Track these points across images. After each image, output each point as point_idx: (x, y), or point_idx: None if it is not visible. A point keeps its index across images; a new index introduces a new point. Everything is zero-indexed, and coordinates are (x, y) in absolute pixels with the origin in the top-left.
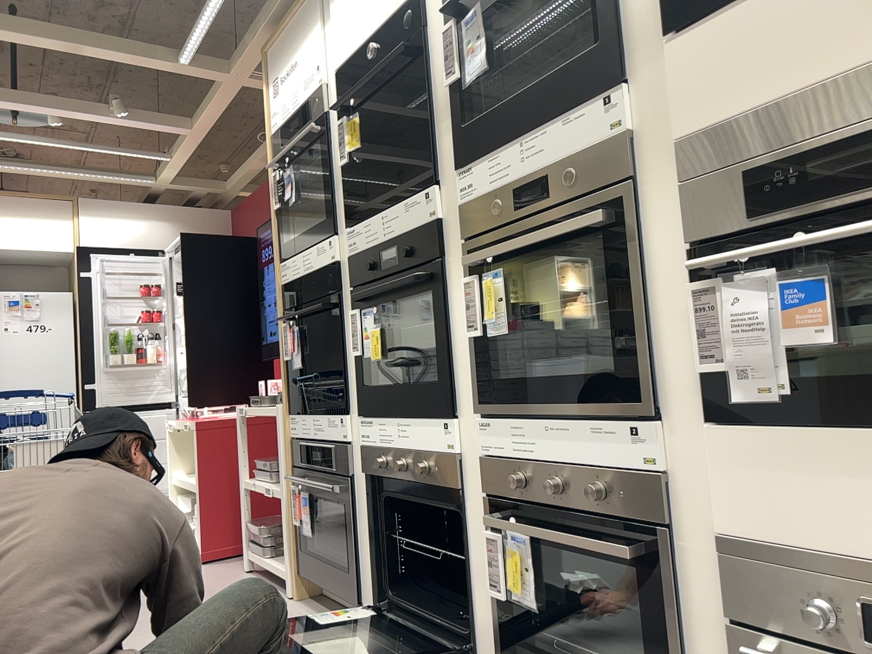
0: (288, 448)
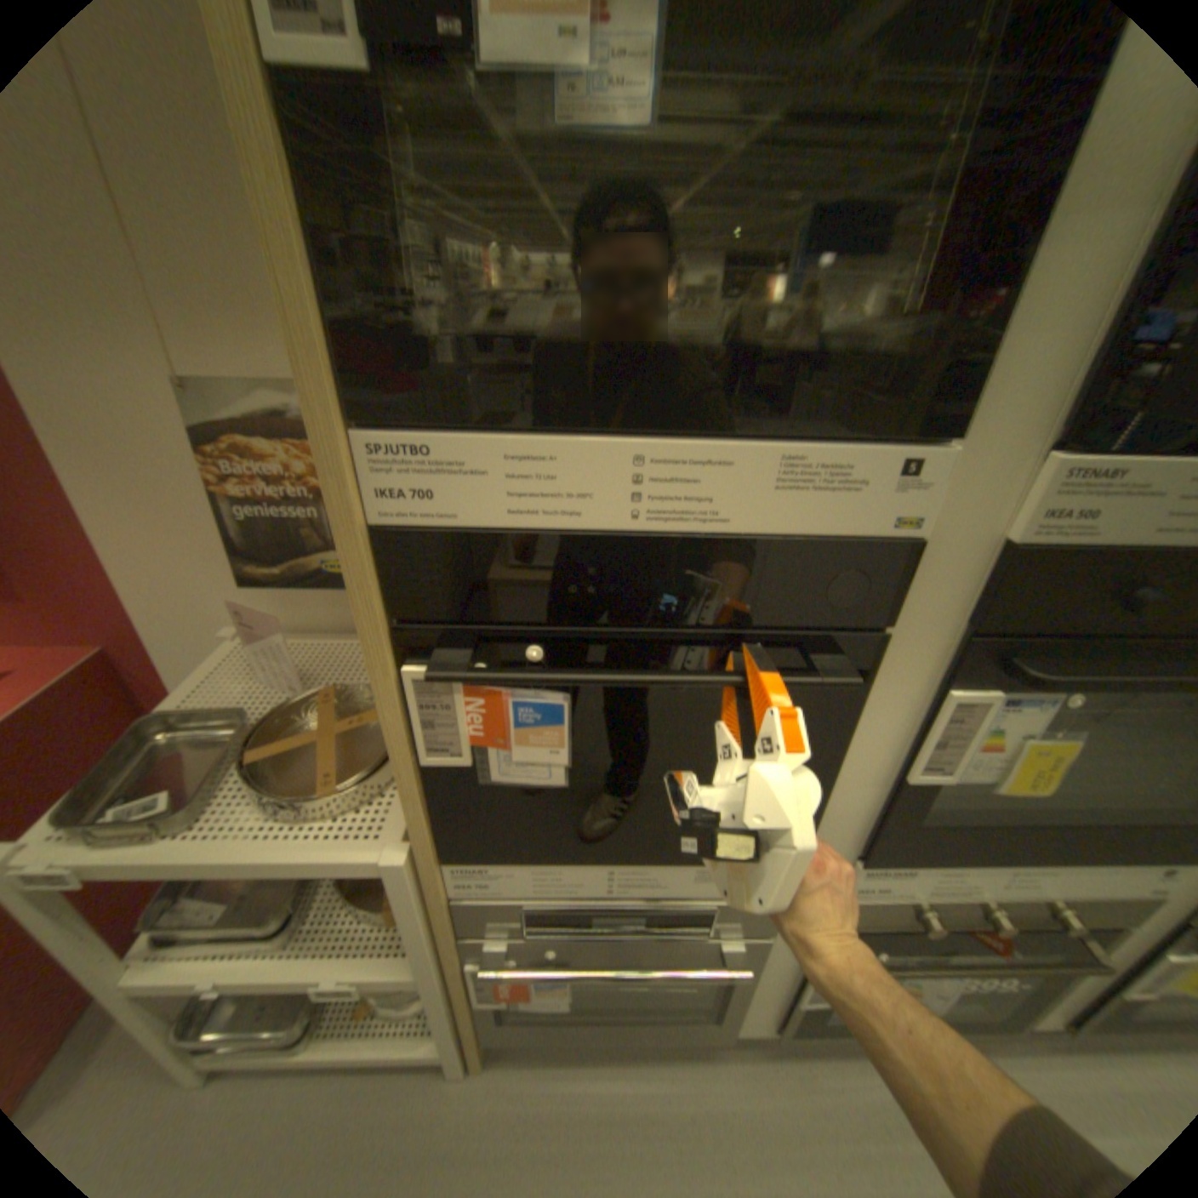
0: (441, 918)
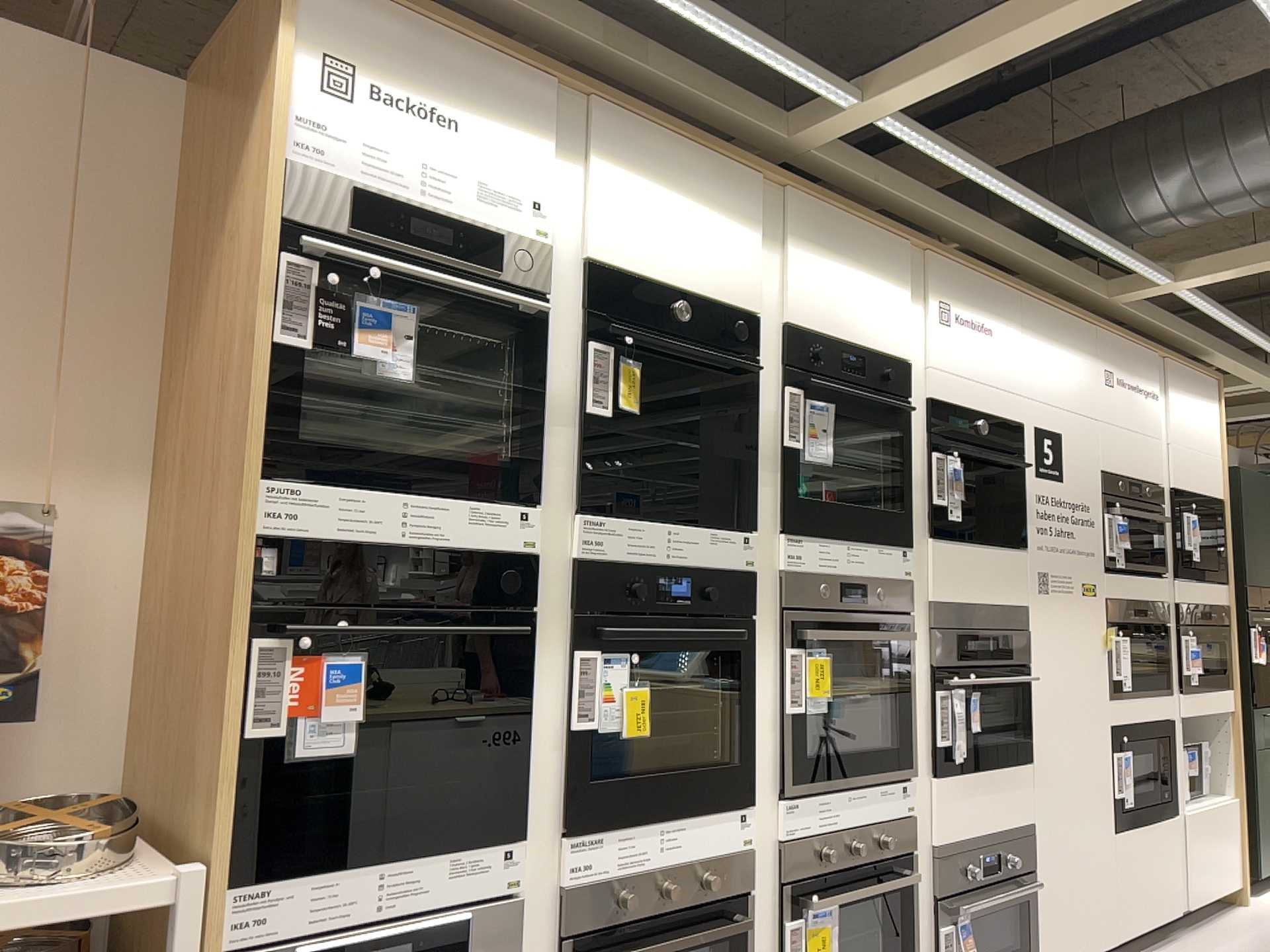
0: None
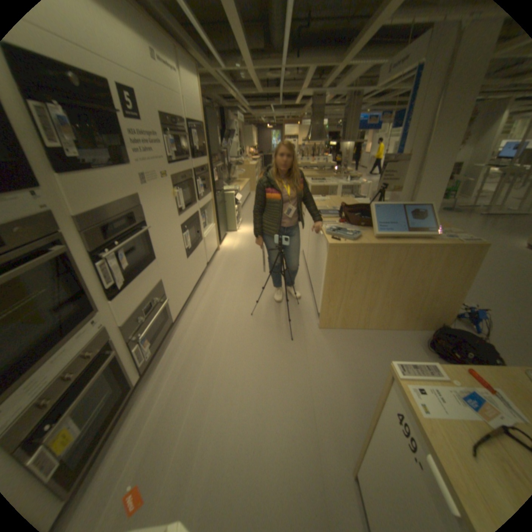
0: None
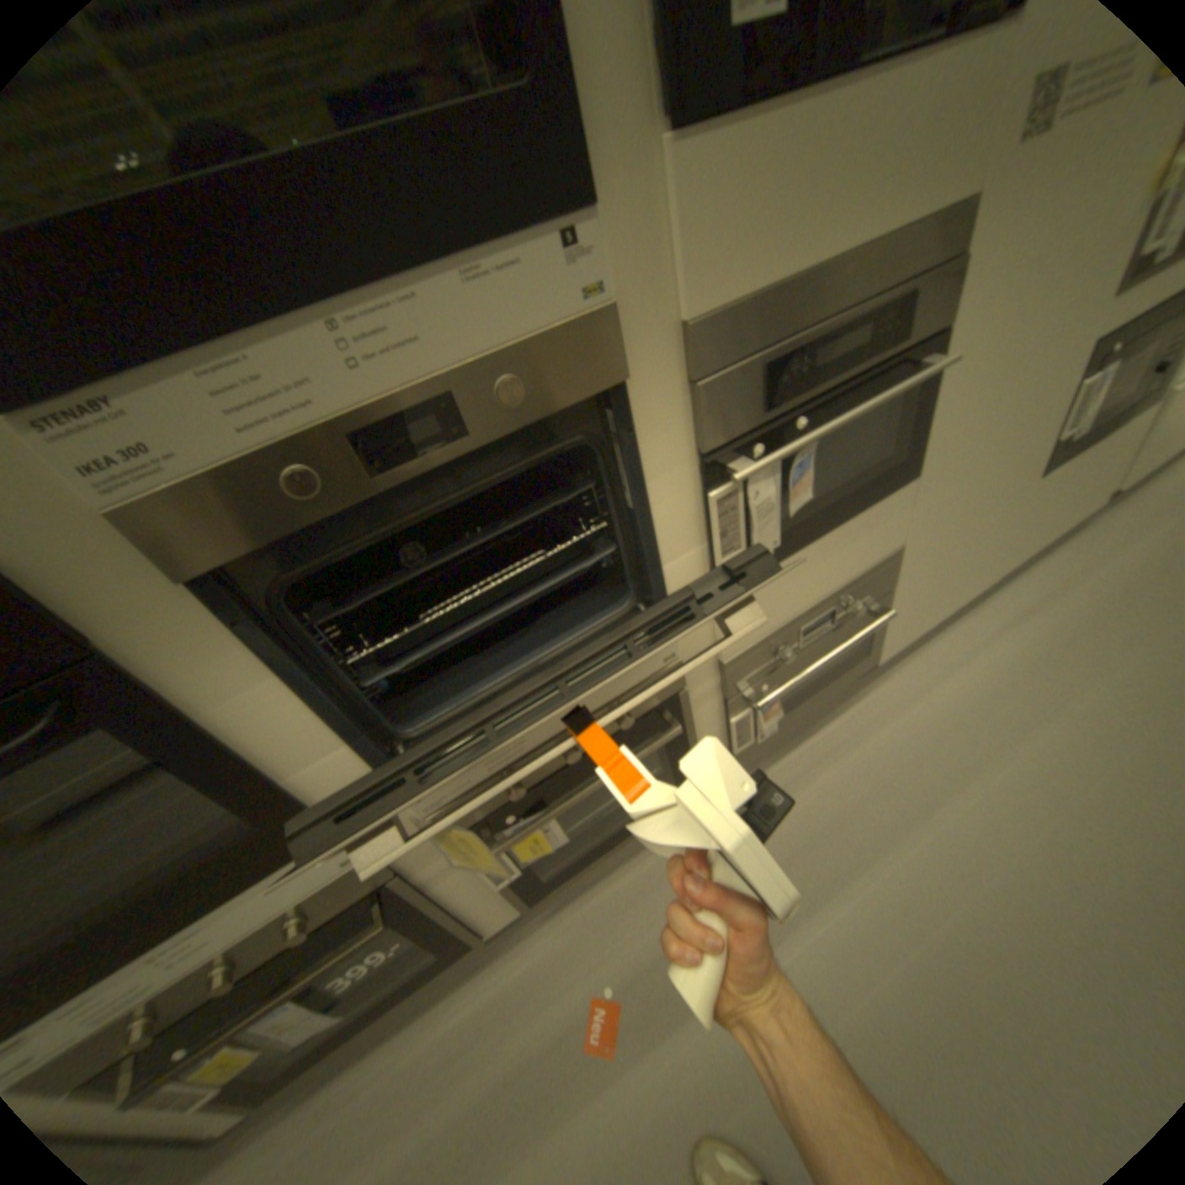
0: None
